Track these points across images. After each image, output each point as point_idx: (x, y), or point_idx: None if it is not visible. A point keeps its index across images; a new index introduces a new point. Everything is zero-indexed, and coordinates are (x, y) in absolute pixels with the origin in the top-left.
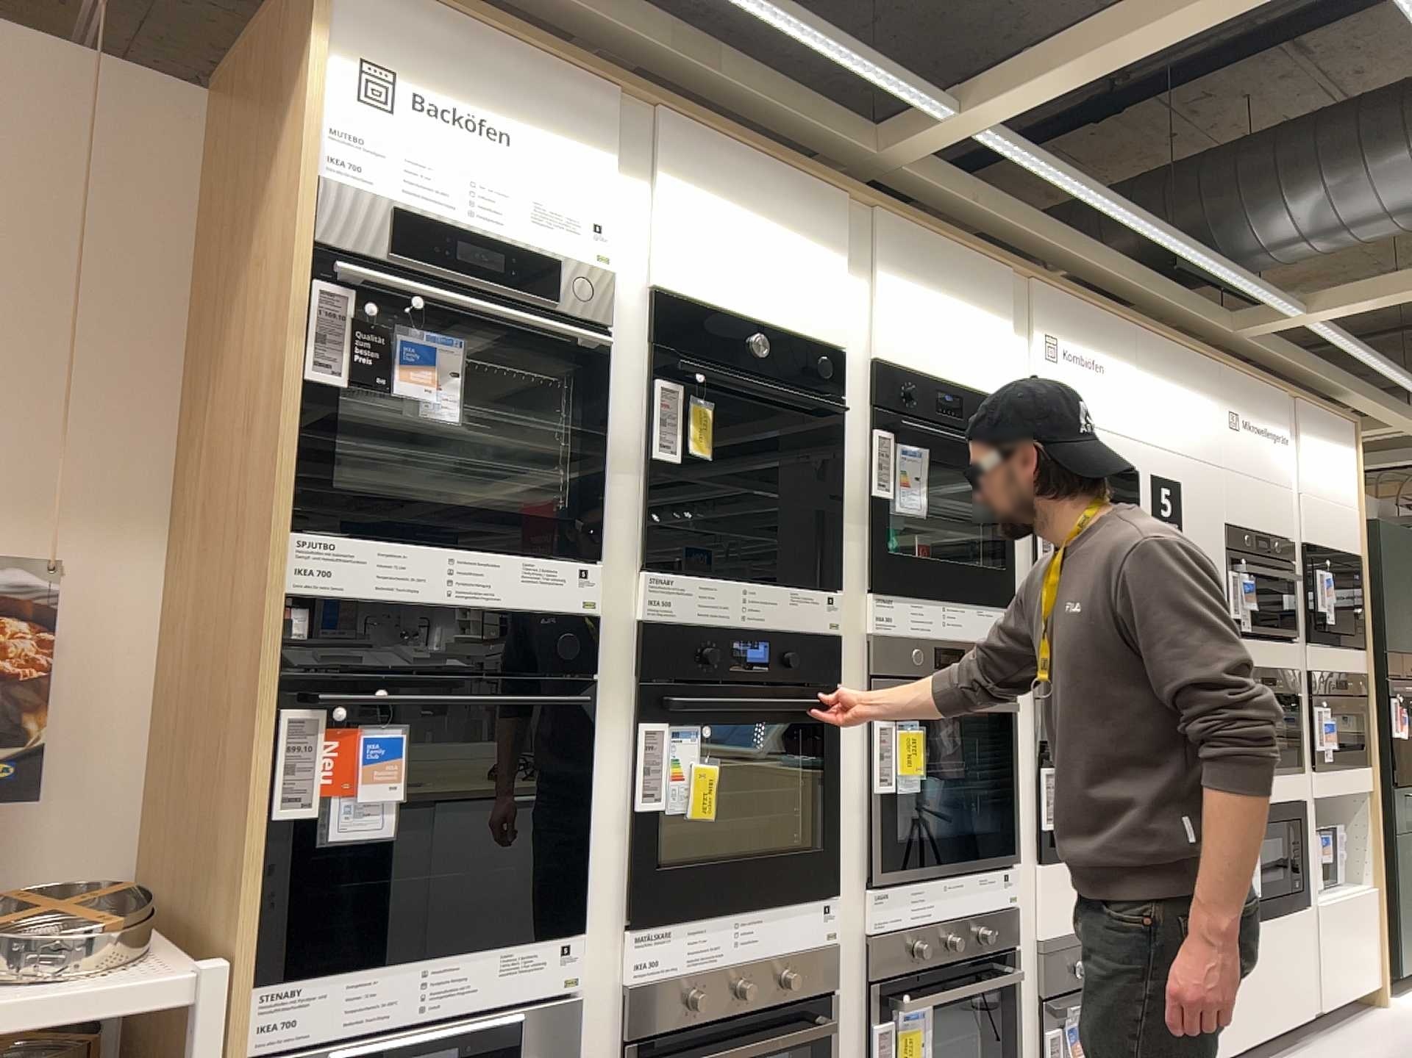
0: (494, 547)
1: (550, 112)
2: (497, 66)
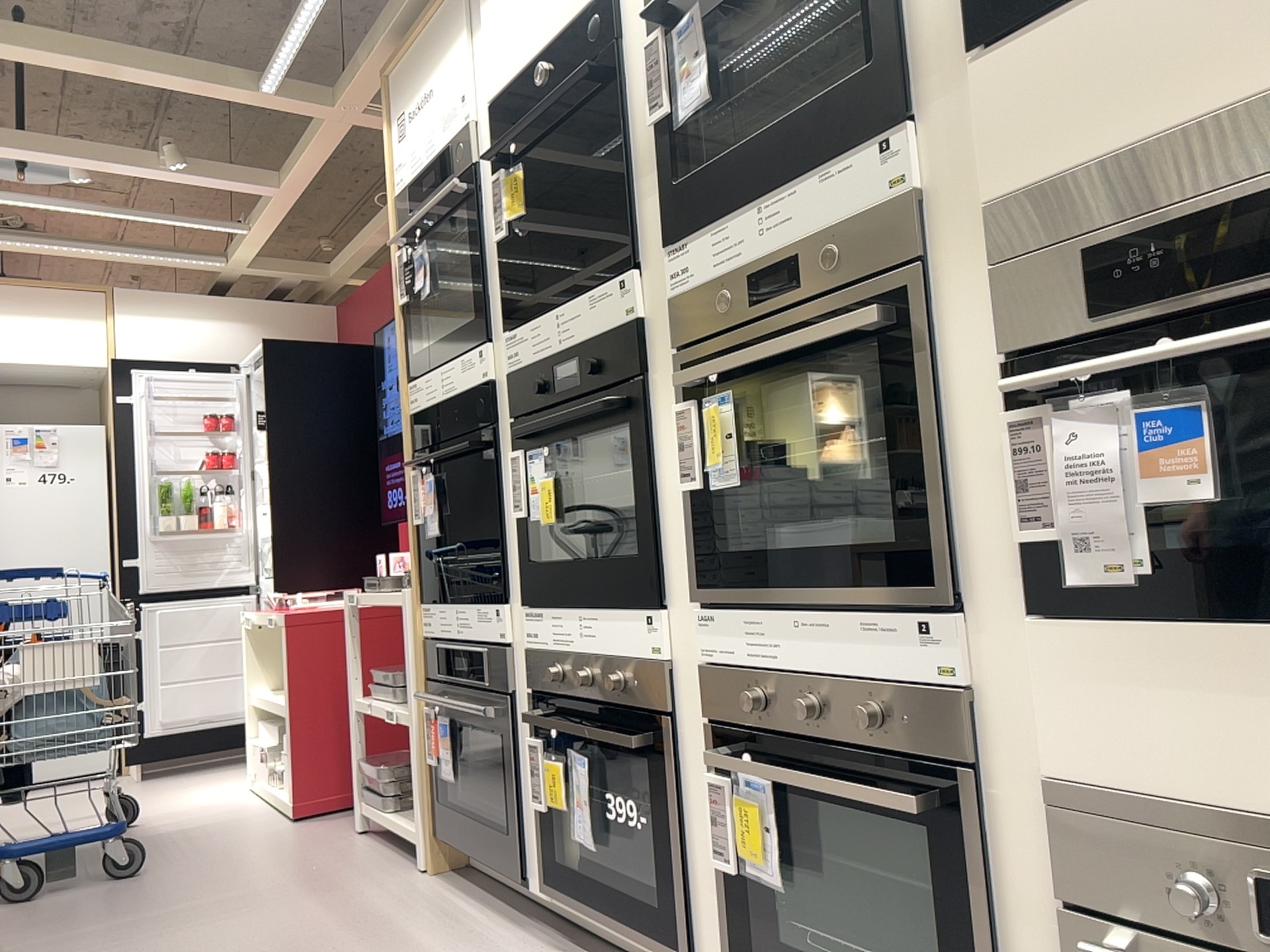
0: (448, 358)
1: (437, 45)
2: (420, 49)
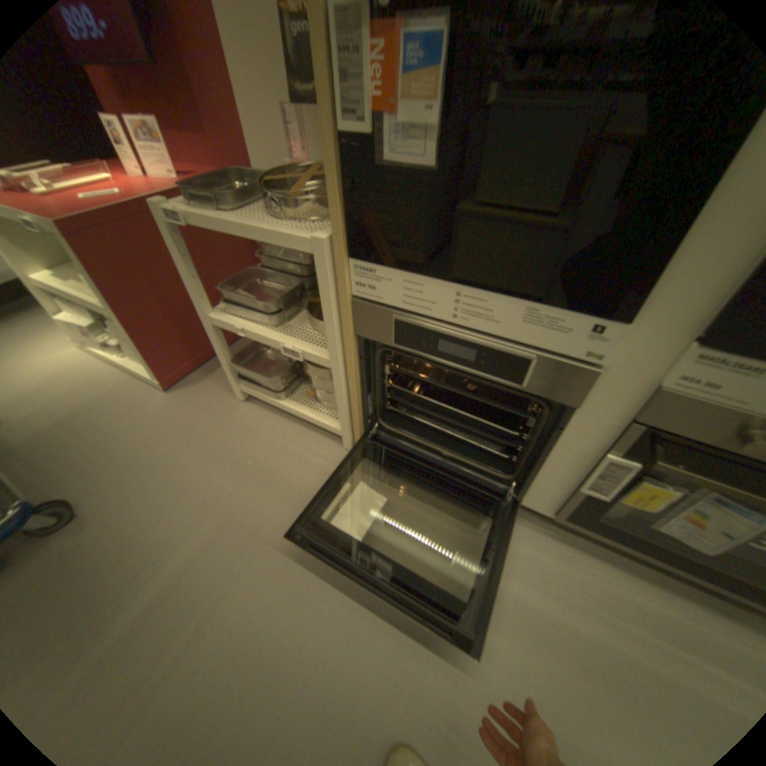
0: None
1: None
2: None
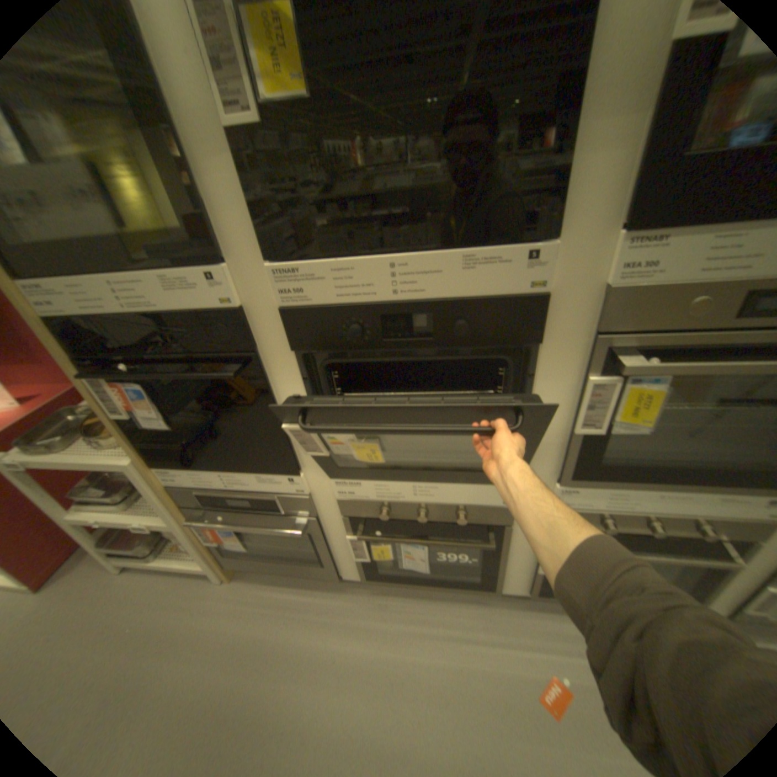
0: (124, 268)
1: None
2: None
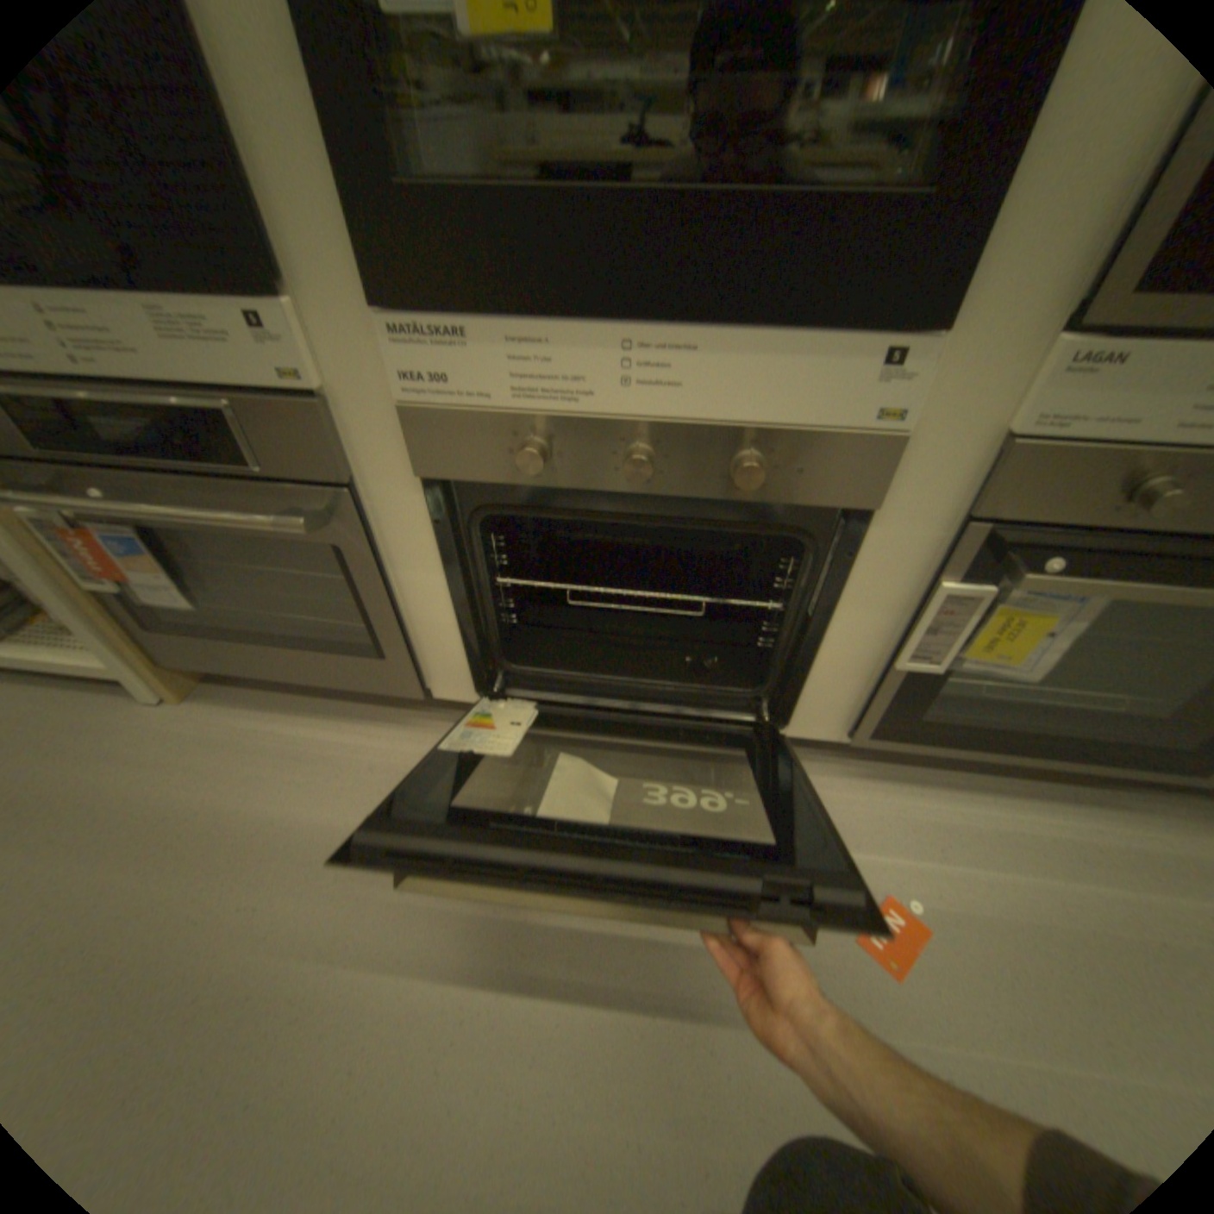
0: None
1: None
2: None
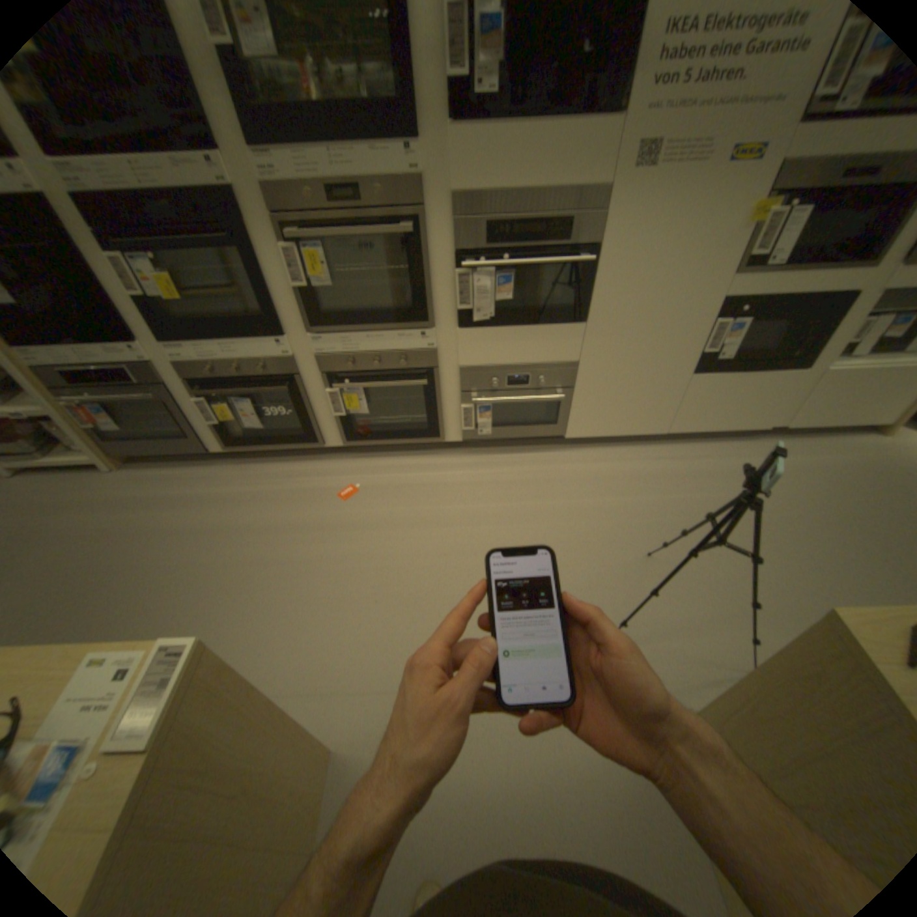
0: None
1: None
2: None
